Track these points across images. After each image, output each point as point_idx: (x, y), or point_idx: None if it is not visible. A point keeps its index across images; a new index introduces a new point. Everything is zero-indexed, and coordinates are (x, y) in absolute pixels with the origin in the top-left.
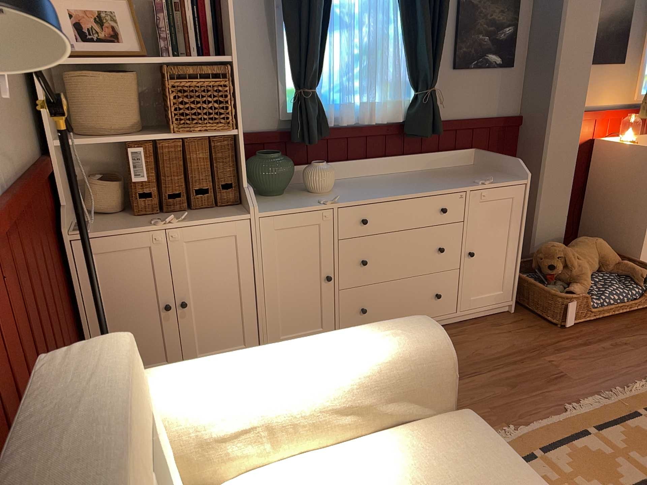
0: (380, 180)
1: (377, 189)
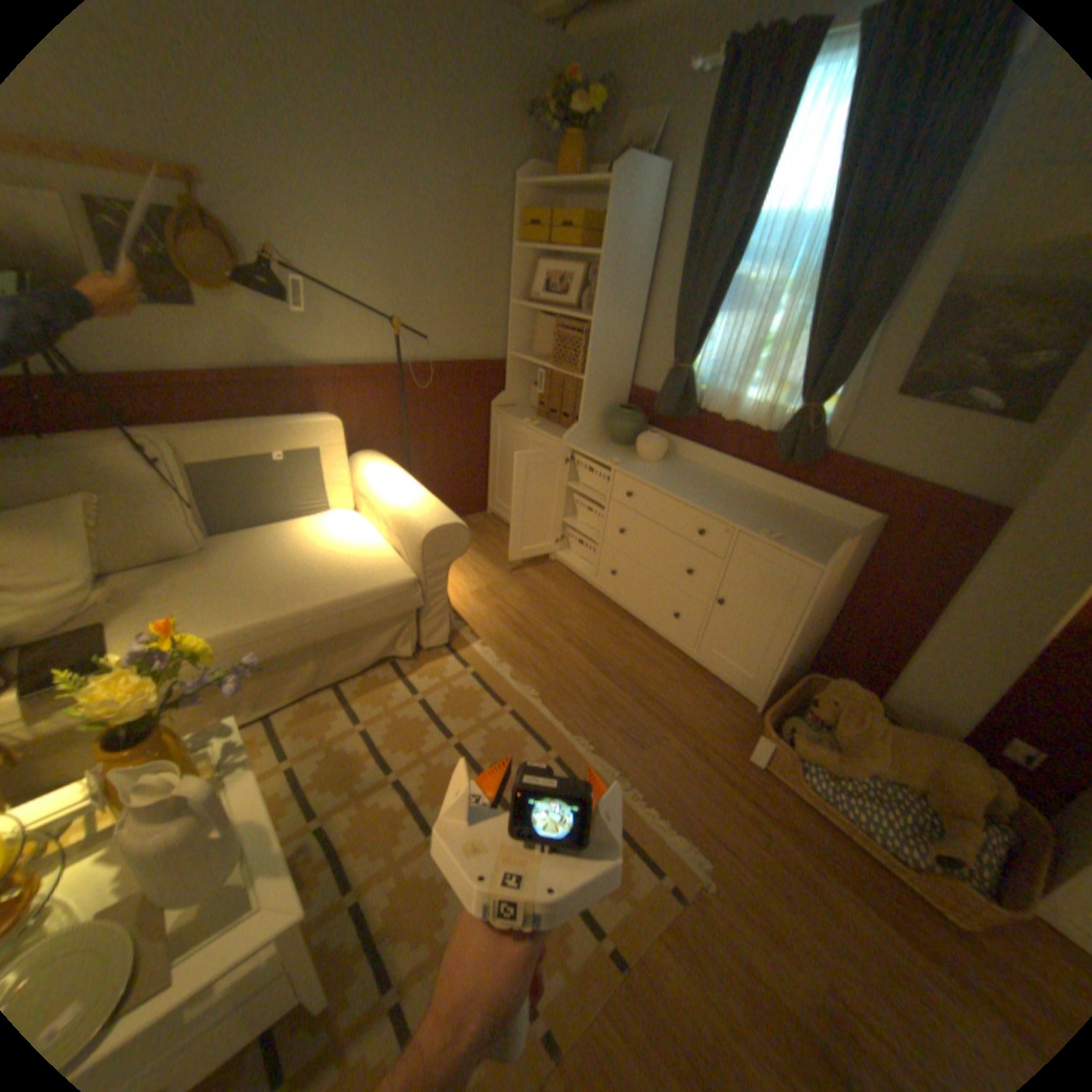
0: (718, 482)
1: (682, 480)
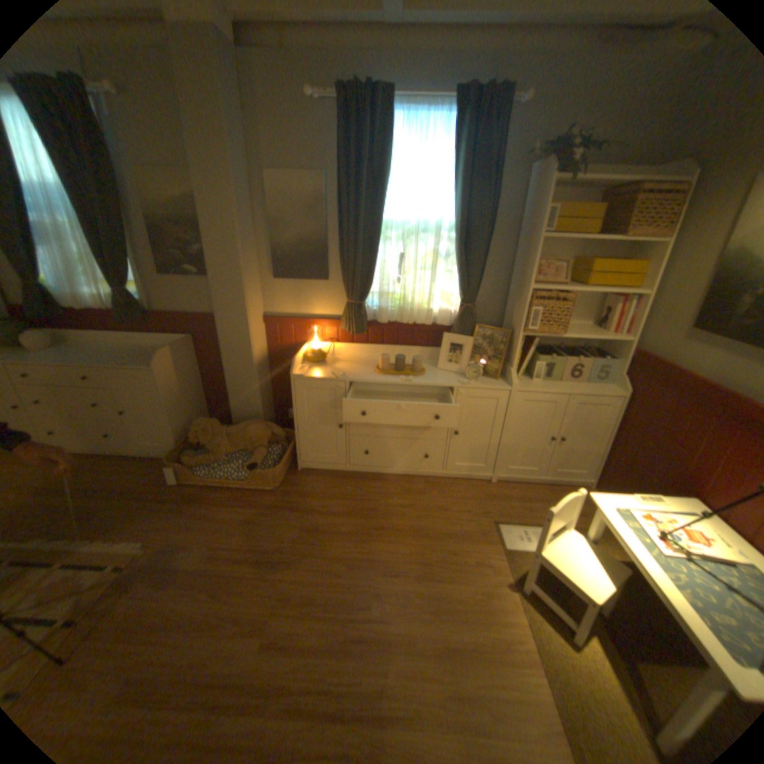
0: (95, 349)
1: (64, 355)
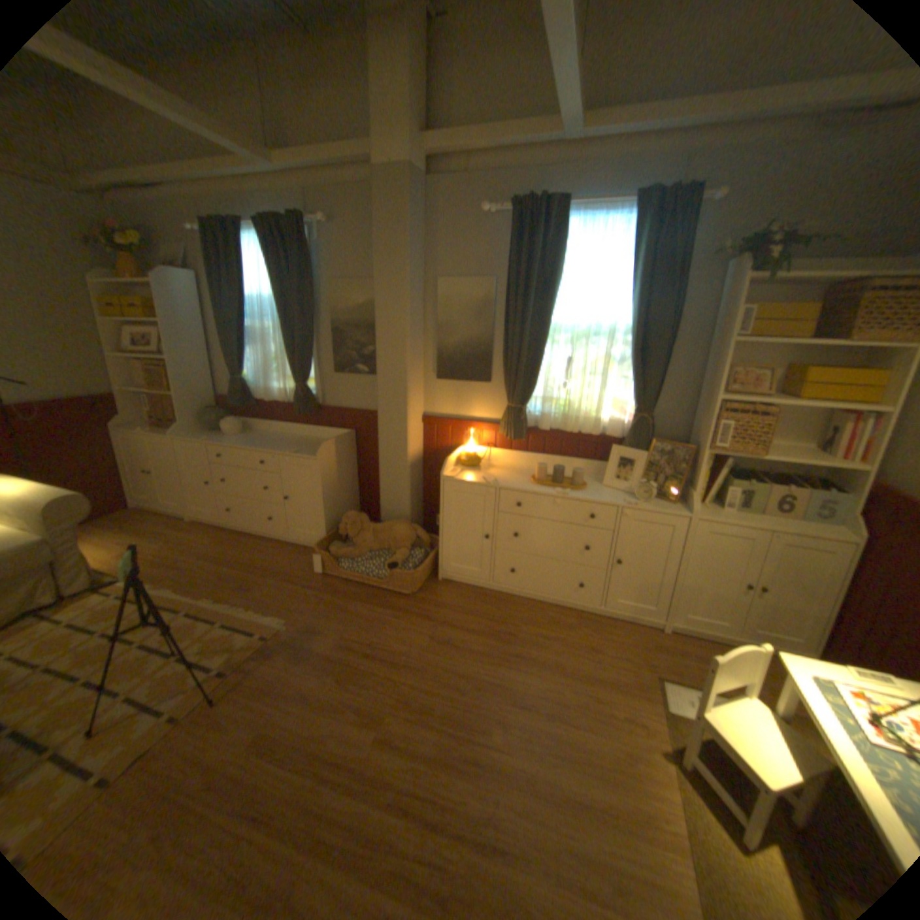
0: (274, 438)
1: (250, 441)
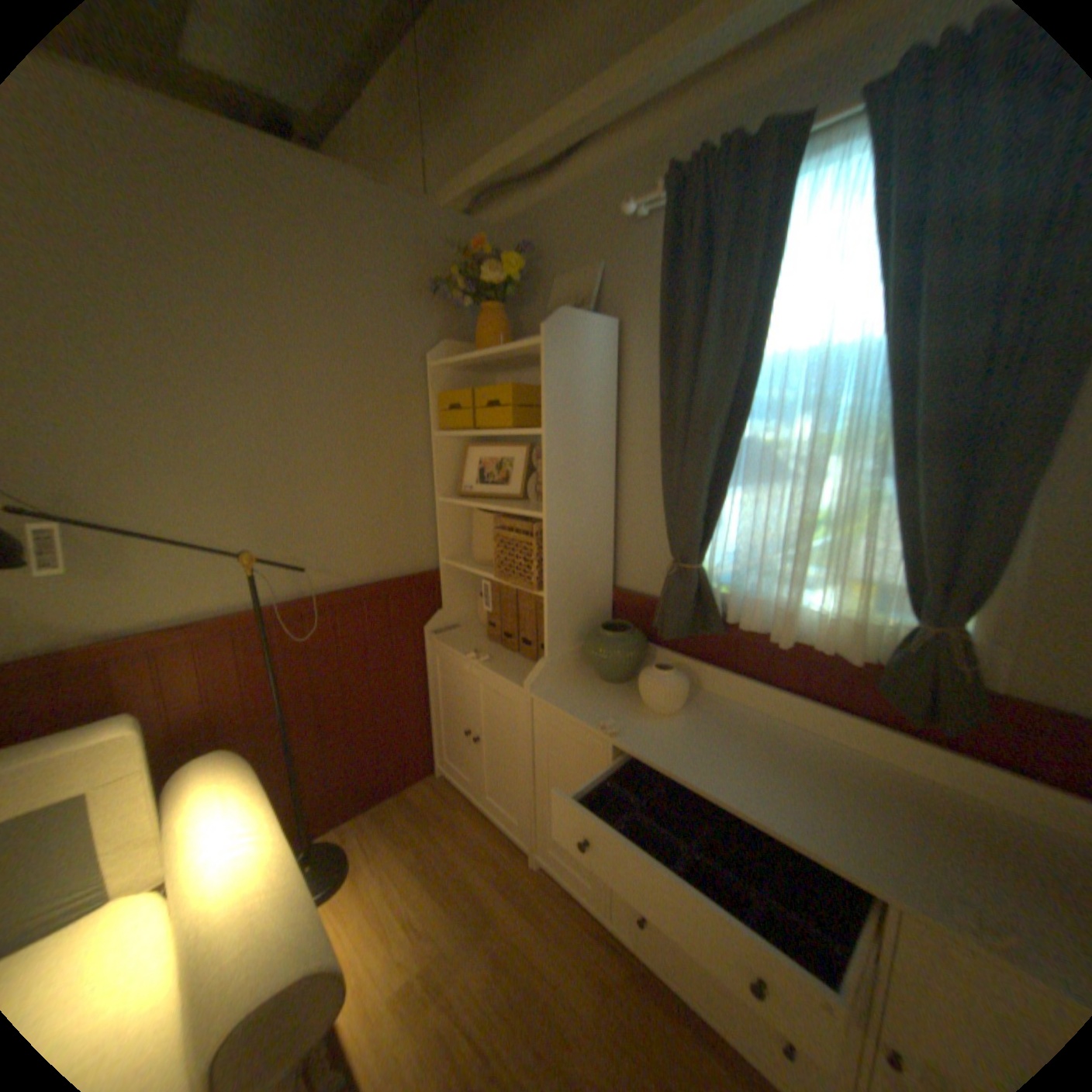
0: (793, 746)
1: (734, 756)
